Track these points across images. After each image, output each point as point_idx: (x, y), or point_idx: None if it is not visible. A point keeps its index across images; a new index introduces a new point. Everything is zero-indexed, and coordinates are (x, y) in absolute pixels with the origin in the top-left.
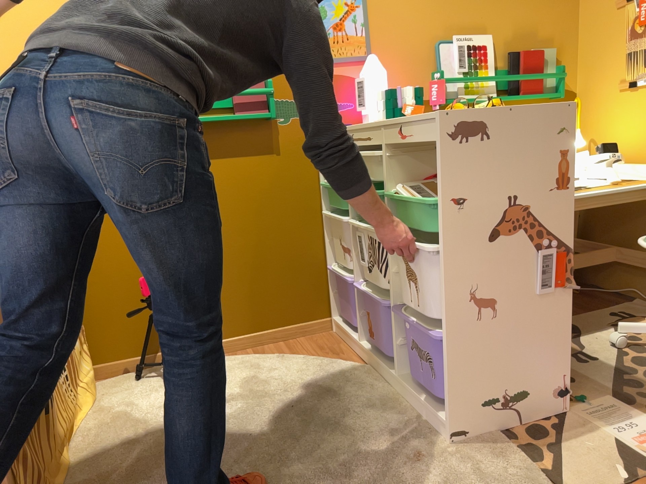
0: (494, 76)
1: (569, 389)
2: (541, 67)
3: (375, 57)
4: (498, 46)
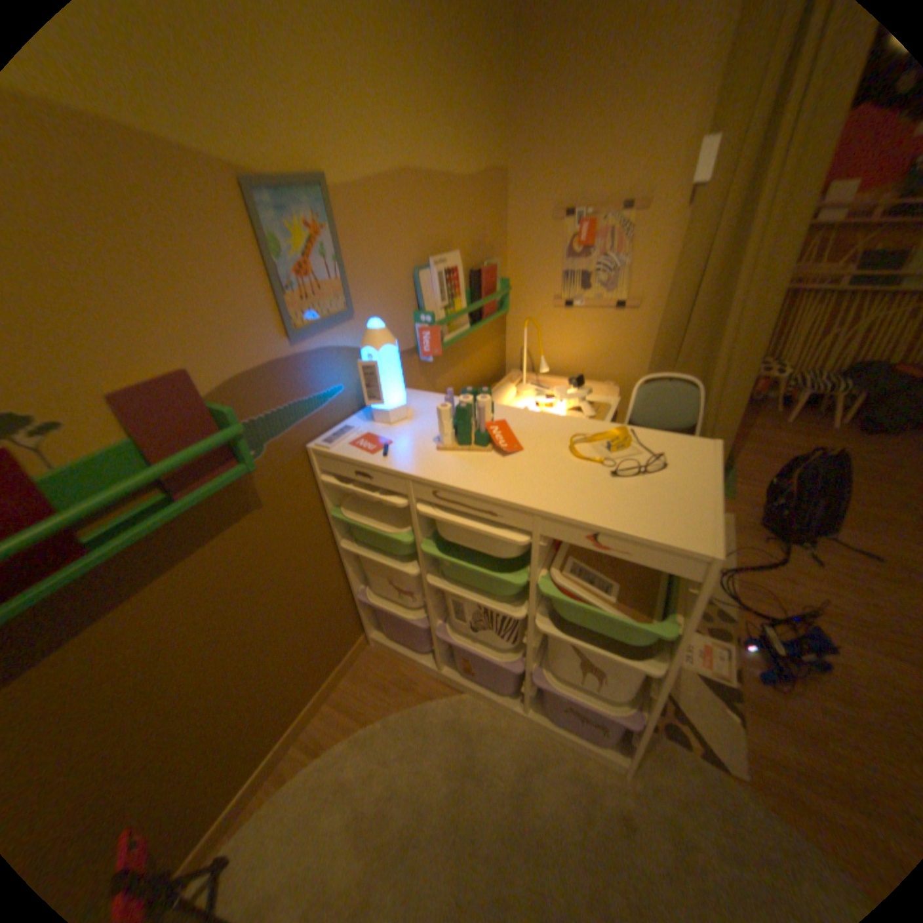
0: (466, 302)
1: None
2: (496, 283)
3: (381, 324)
4: (461, 262)
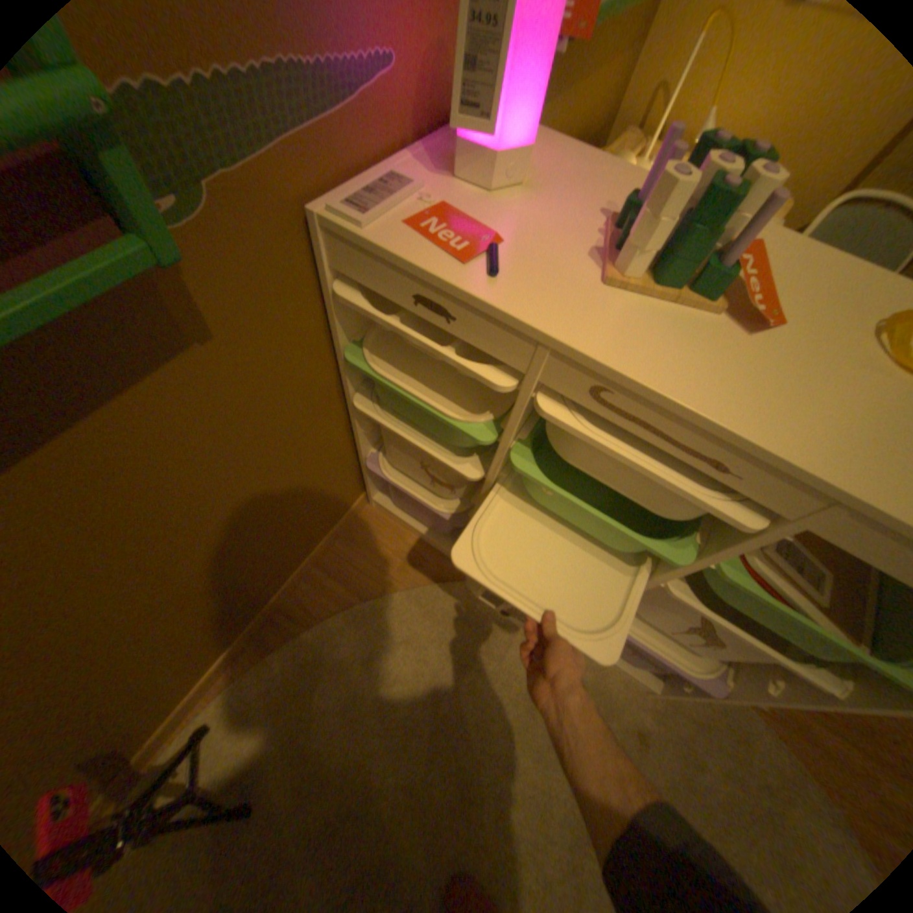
0: None
1: None
2: None
3: None
4: None
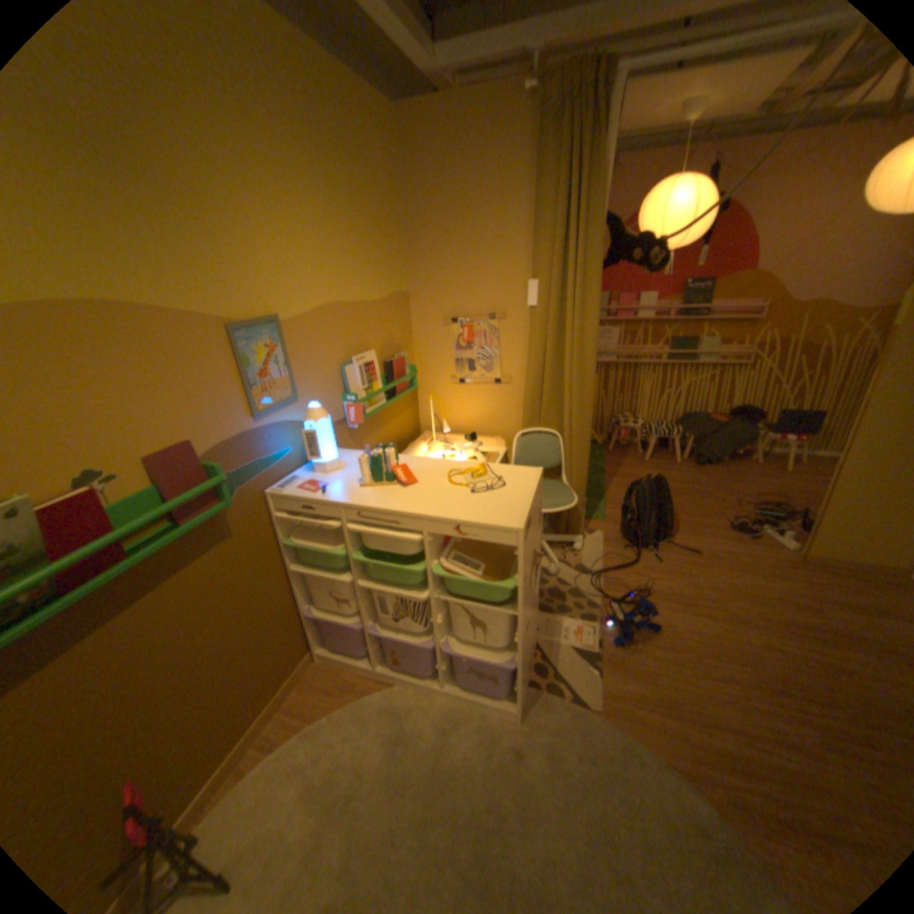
0: (382, 385)
1: (537, 629)
2: (405, 370)
3: (318, 406)
4: (377, 357)
